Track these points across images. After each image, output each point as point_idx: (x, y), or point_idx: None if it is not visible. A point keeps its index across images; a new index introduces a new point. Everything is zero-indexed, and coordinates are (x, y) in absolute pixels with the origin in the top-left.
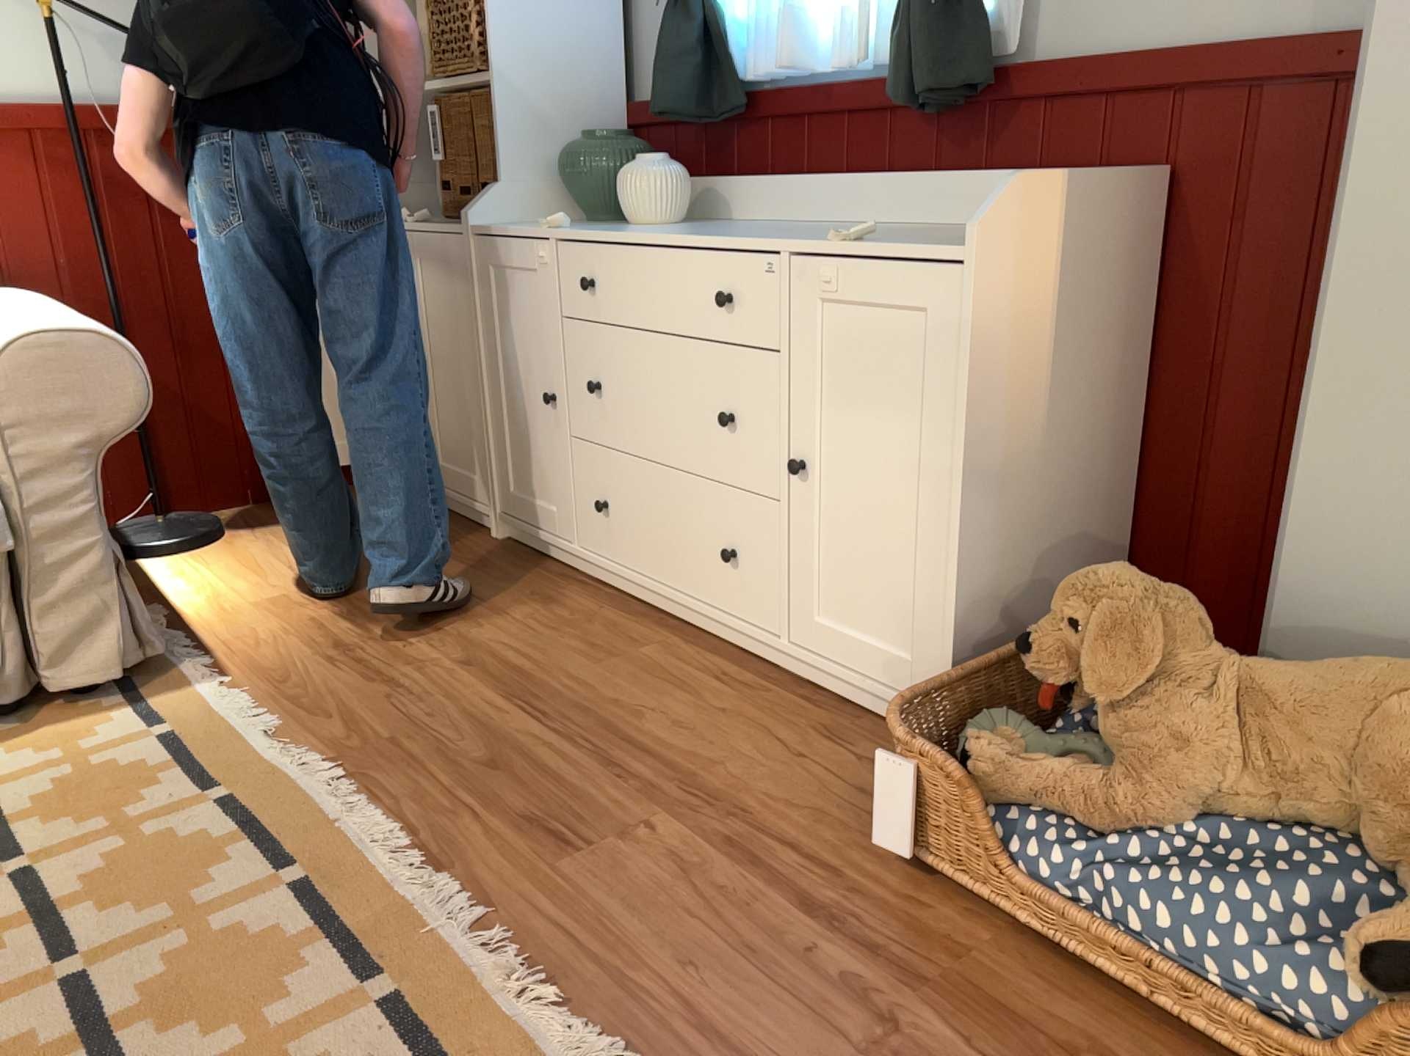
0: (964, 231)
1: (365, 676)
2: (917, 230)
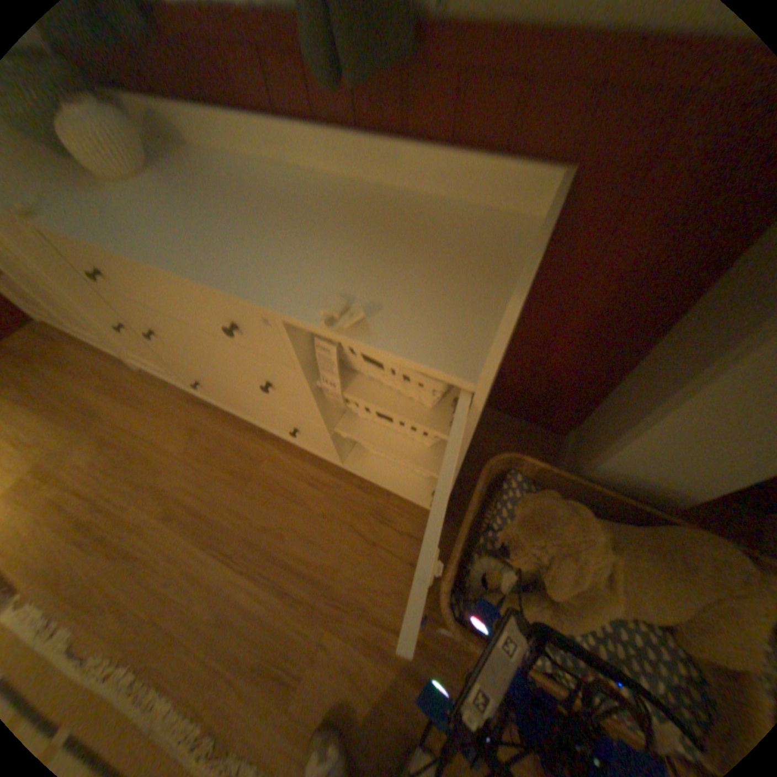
0: (401, 201)
1: (108, 555)
2: (359, 193)
